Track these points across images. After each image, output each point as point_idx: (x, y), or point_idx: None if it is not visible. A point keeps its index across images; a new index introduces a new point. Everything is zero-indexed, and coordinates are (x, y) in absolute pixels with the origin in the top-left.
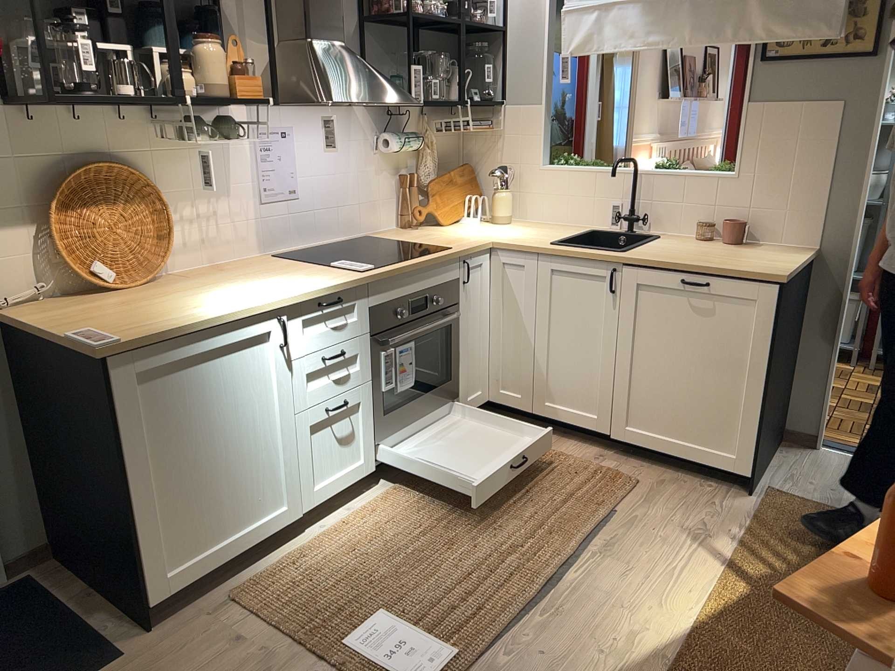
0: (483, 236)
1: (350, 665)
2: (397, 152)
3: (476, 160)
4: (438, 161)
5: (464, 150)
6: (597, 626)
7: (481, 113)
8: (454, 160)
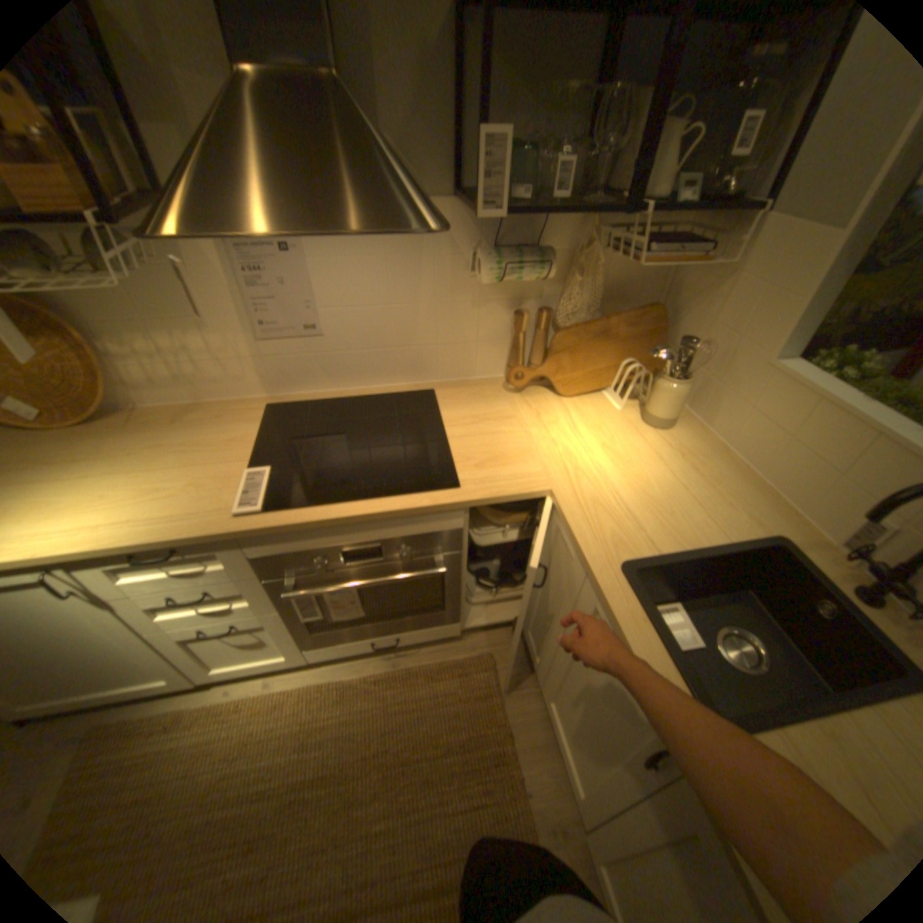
0: (562, 460)
1: None
2: (498, 282)
3: (682, 297)
4: (611, 291)
5: (675, 274)
6: None
7: (723, 217)
8: (648, 288)
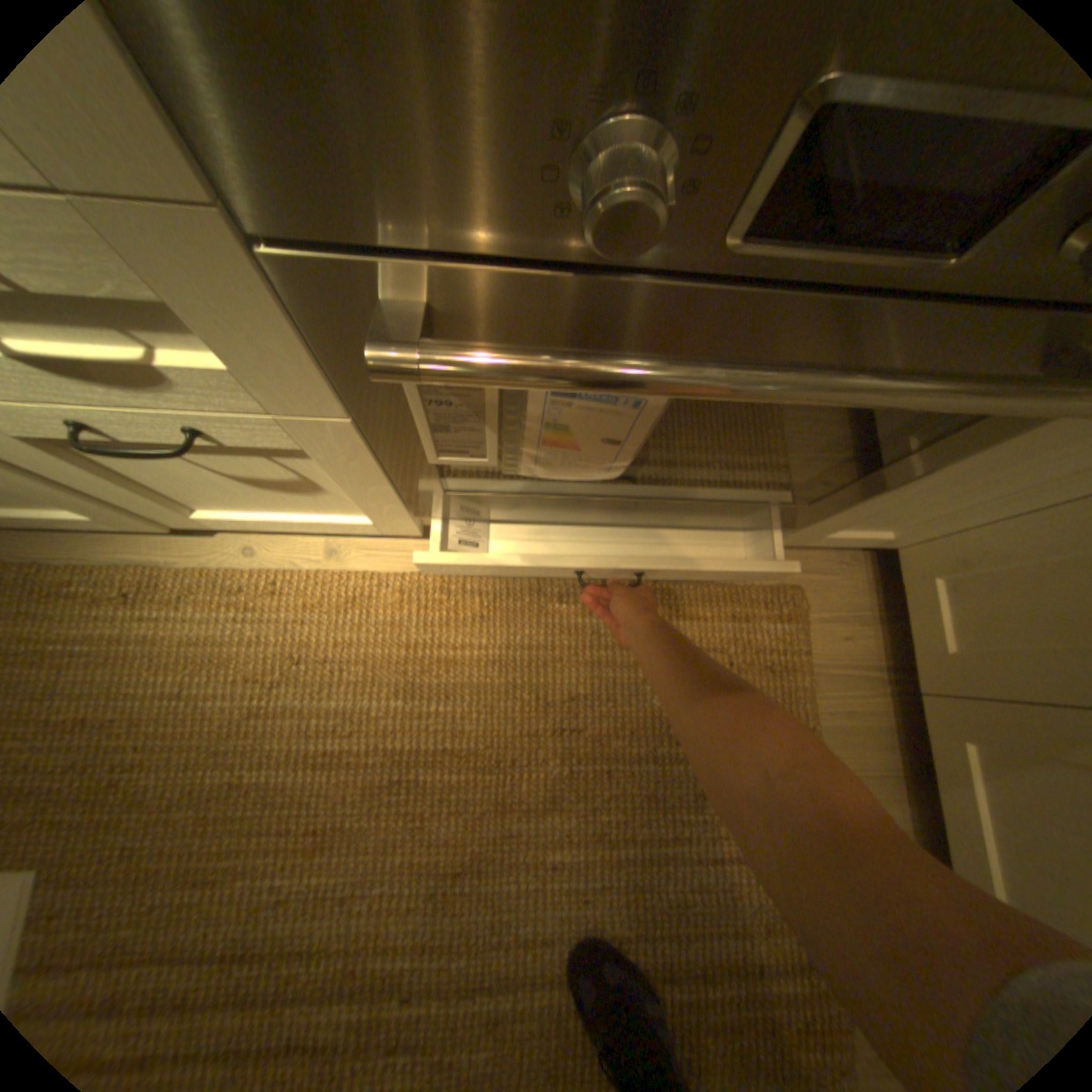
0: None
1: None
2: None
3: None
4: None
5: None
6: None
7: None
8: None
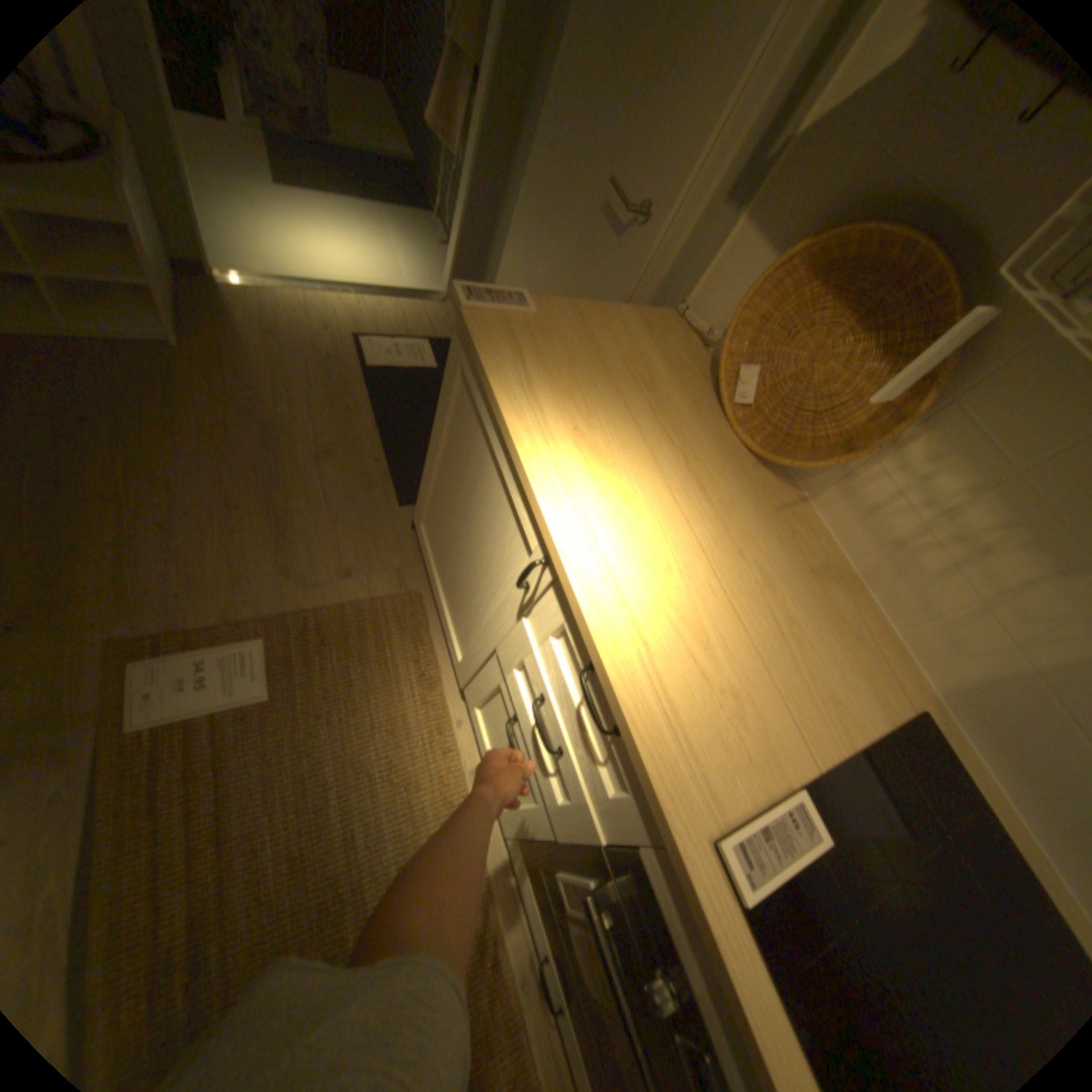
0: None
1: (222, 632)
2: None
3: None
4: None
5: None
6: None
7: None
8: None
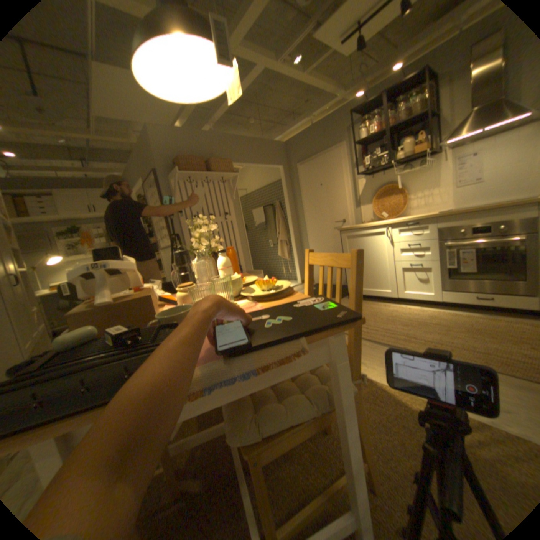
0: None
1: None
2: None
3: None
4: None
5: None
6: (366, 356)
7: None
8: None
